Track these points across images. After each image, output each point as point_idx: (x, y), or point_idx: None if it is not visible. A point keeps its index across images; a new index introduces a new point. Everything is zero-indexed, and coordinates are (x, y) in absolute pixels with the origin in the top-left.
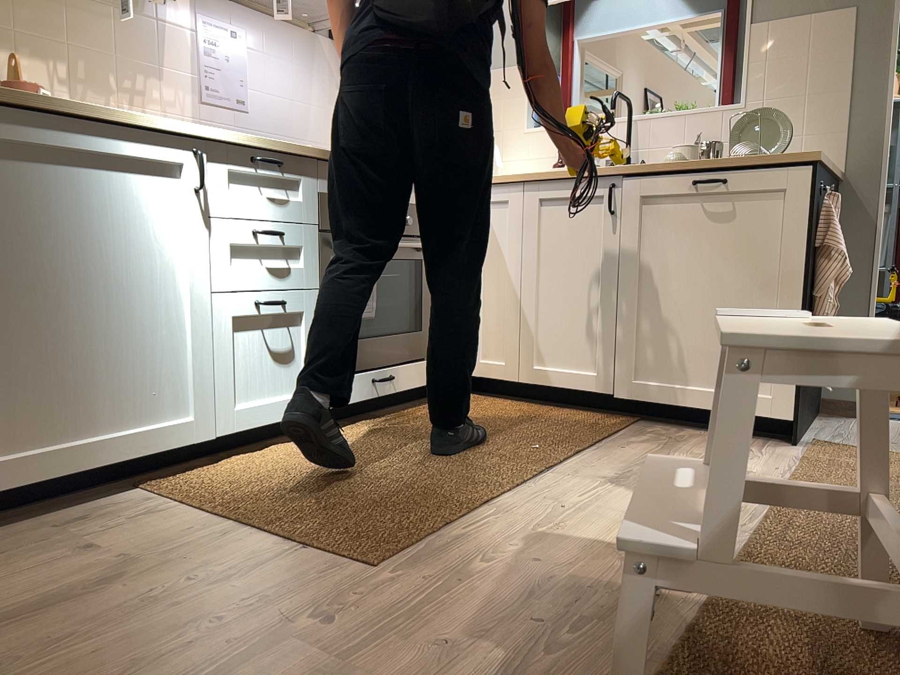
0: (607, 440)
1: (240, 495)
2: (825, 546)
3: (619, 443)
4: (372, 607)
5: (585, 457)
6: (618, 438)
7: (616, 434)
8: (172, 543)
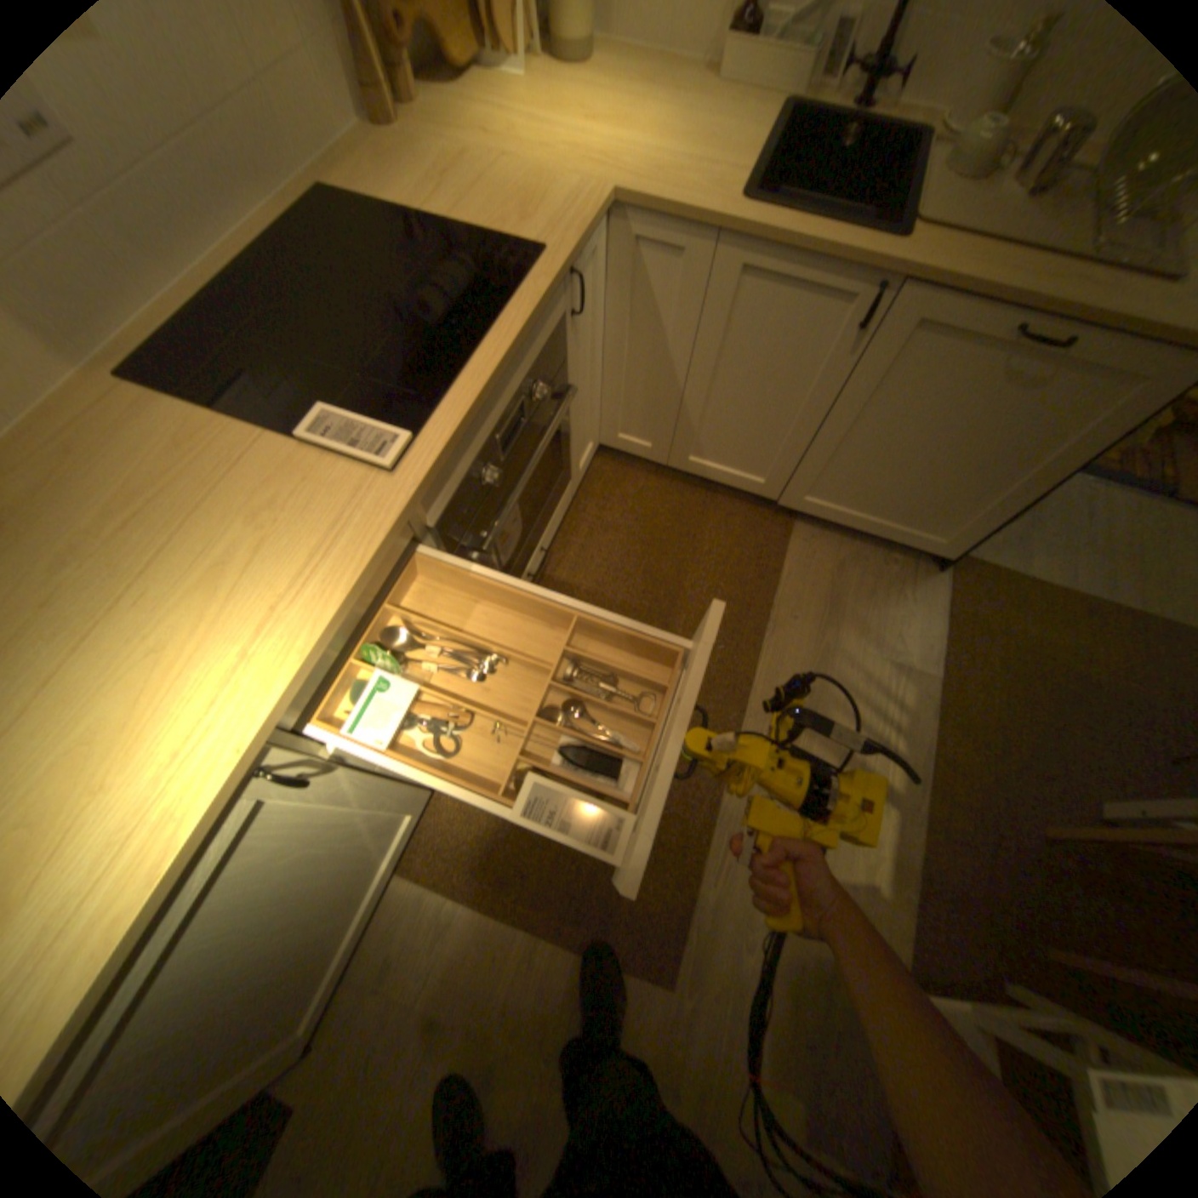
0: (776, 605)
1: (496, 869)
2: (973, 835)
3: (788, 612)
4: (691, 1063)
5: (766, 667)
6: (784, 595)
7: (780, 579)
8: (492, 999)
